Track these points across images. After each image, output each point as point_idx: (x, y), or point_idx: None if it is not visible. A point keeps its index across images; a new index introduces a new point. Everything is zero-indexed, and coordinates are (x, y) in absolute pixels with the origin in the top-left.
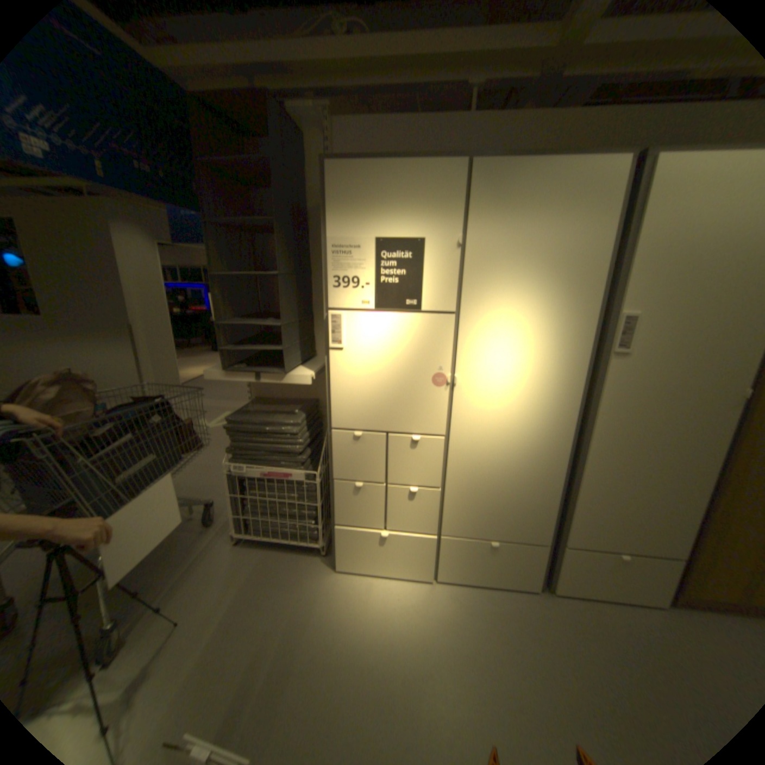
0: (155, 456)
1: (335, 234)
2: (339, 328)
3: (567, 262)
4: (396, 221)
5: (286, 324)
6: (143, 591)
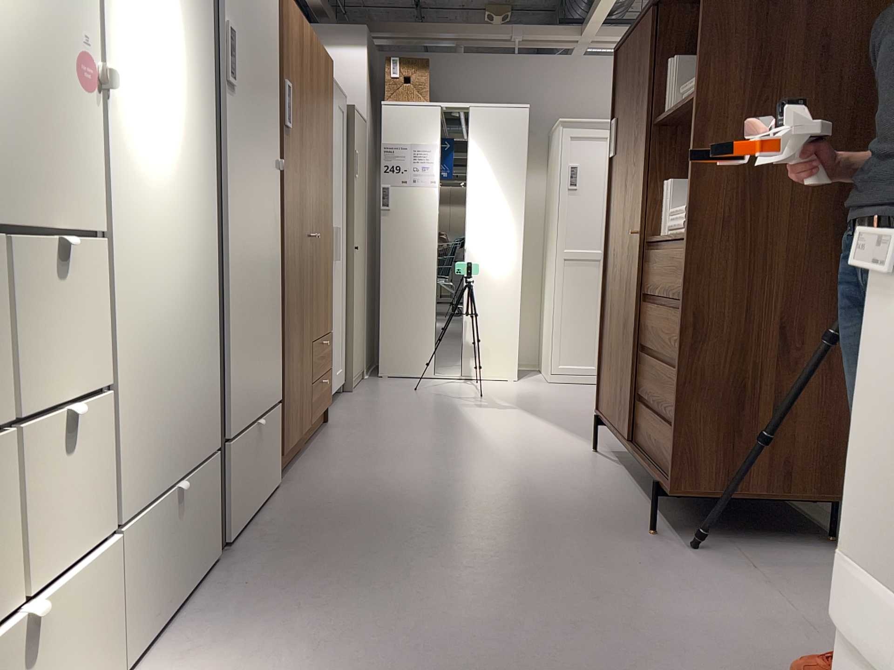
0: None
1: None
2: None
3: None
4: None
5: None
6: None
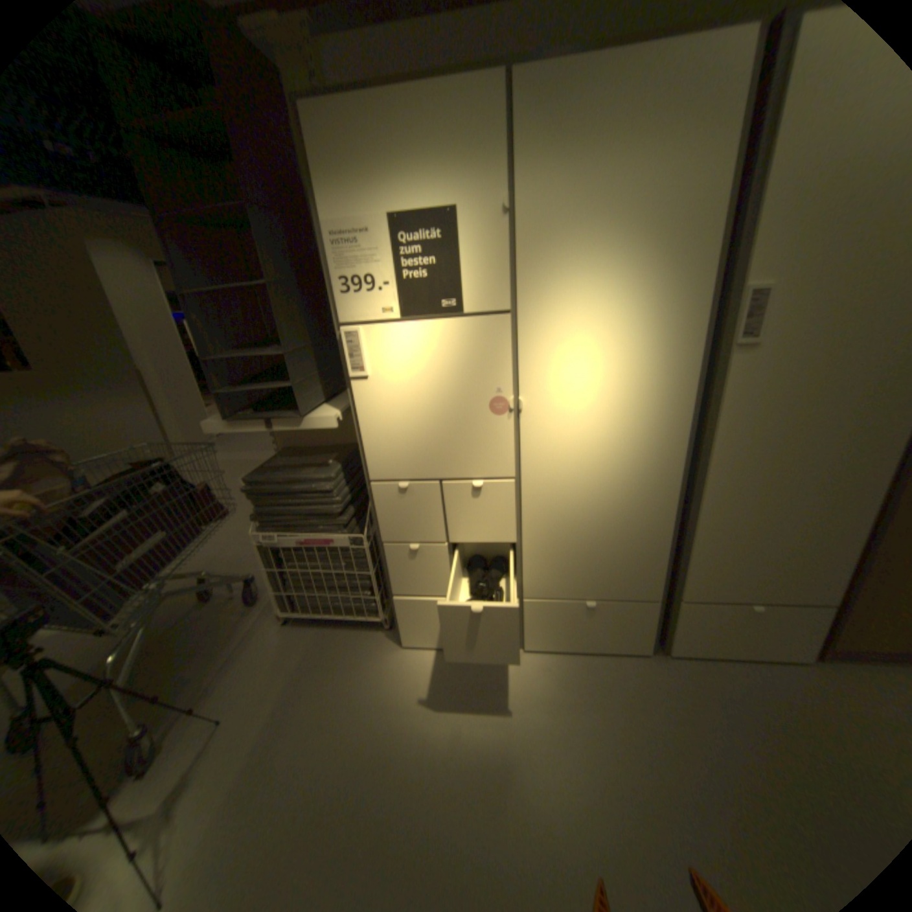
0: (162, 534)
1: (331, 216)
2: (358, 350)
3: (664, 217)
4: (412, 185)
5: (292, 351)
6: (179, 687)
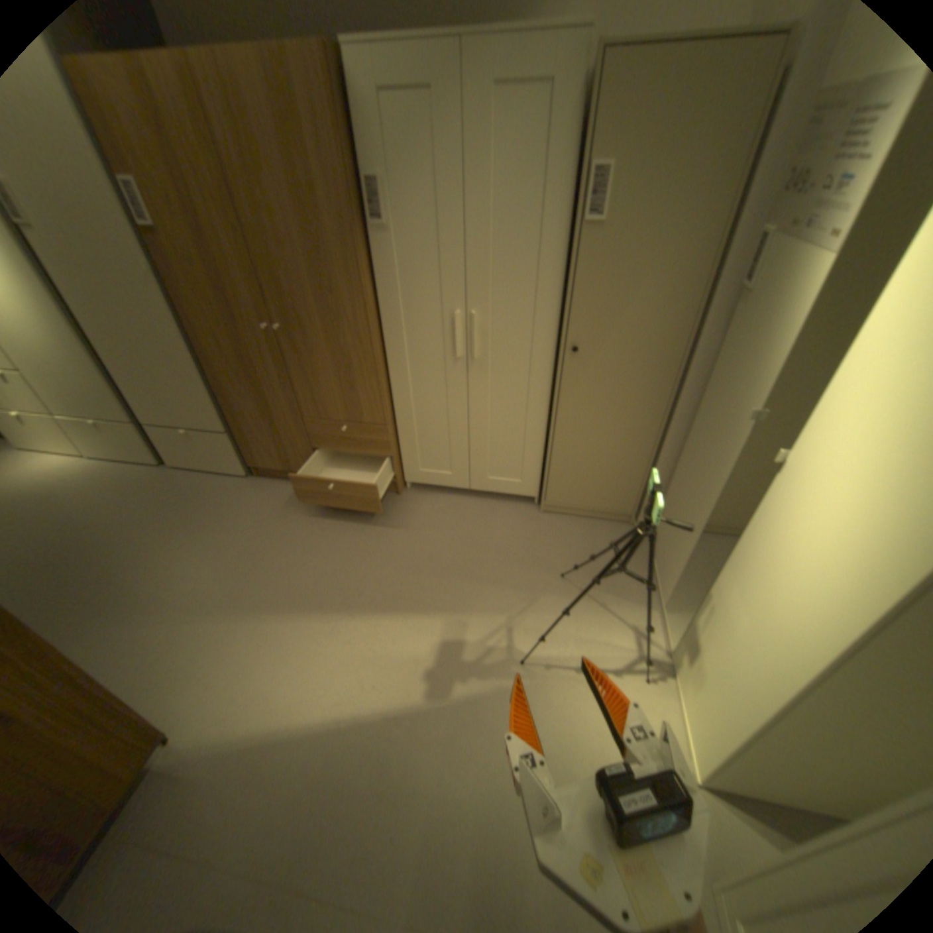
0: None
1: None
2: None
3: None
4: None
5: None
6: None
